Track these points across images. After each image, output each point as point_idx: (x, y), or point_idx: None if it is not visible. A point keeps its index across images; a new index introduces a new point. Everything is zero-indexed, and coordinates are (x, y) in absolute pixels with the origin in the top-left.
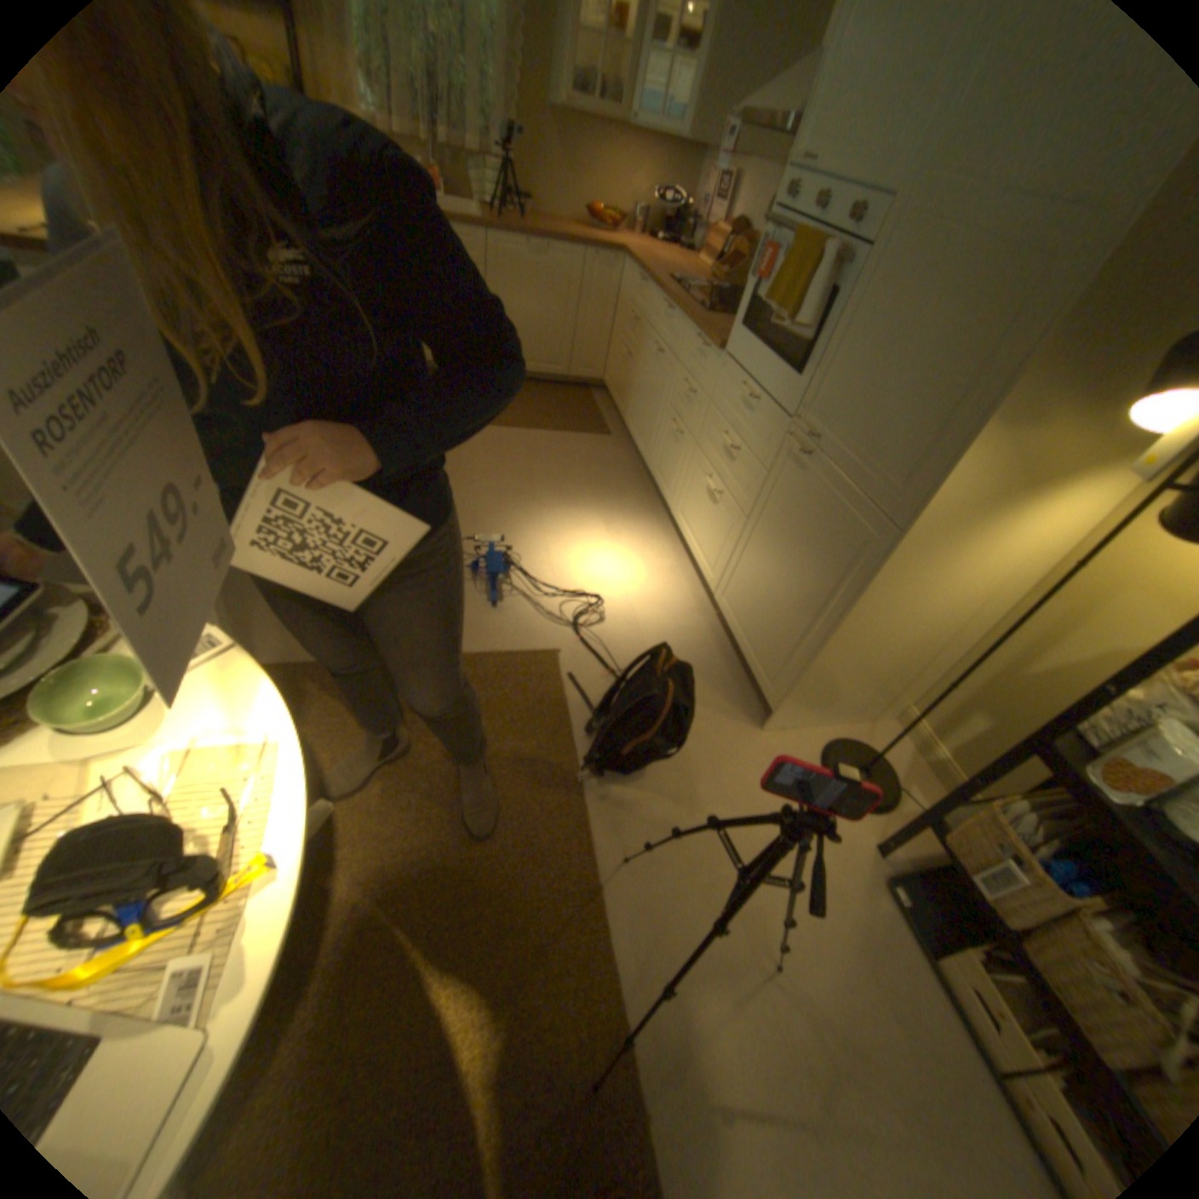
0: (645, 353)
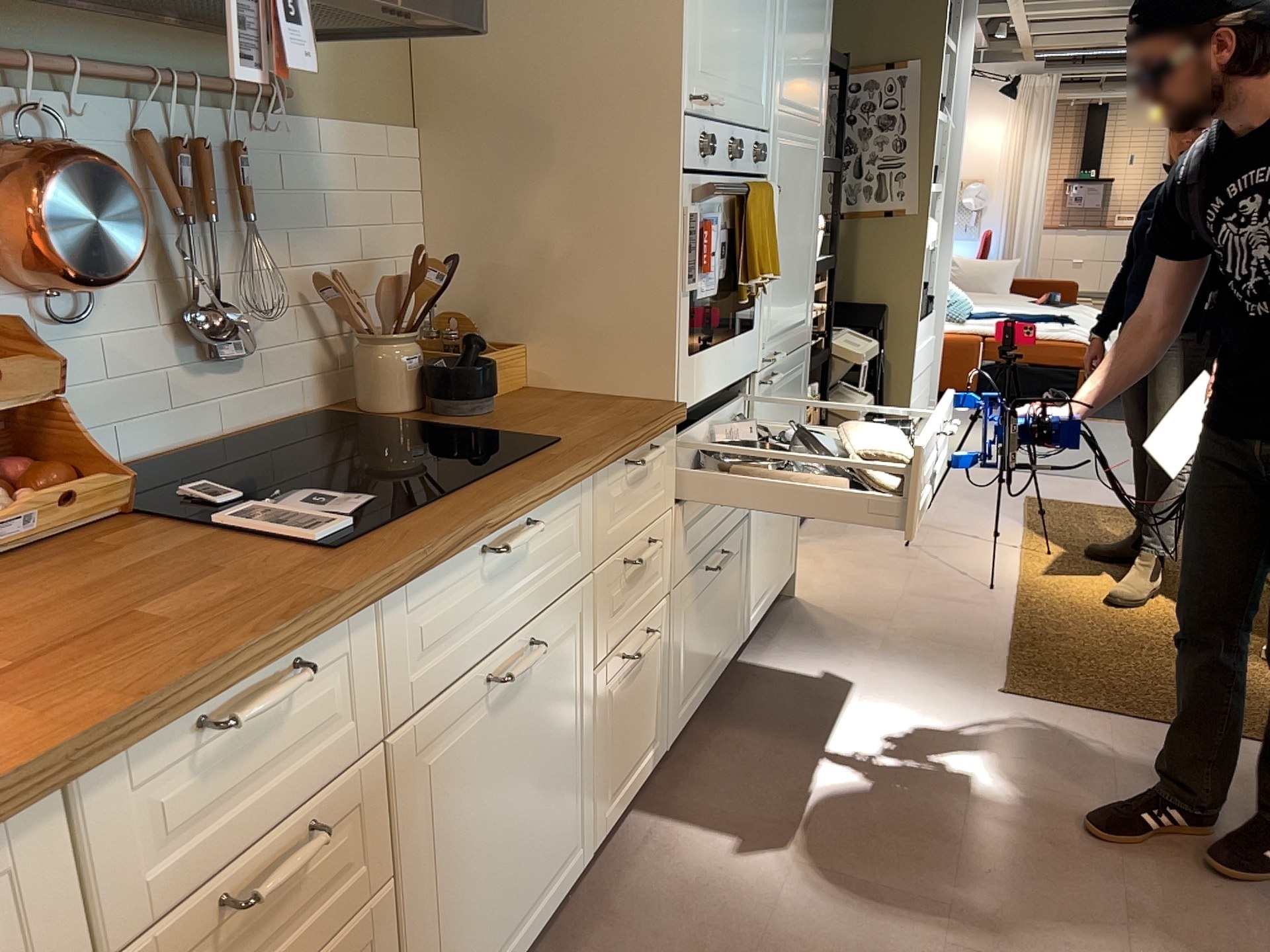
0: (445, 772)
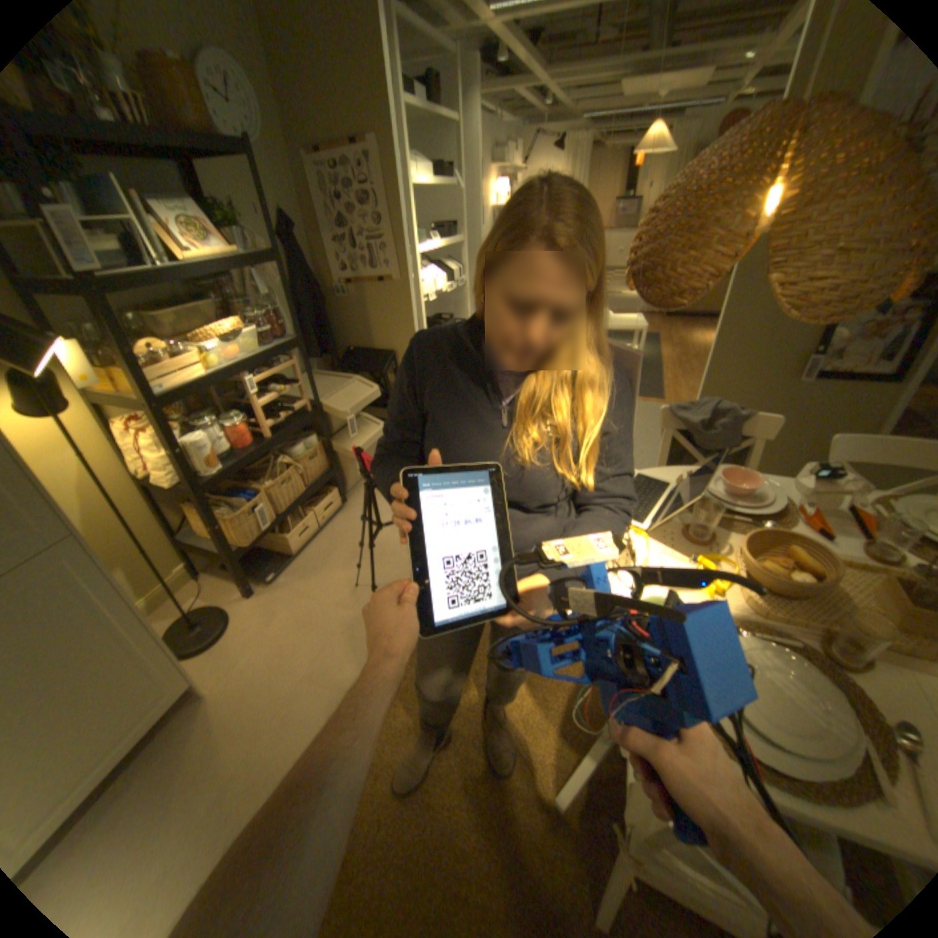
0: None
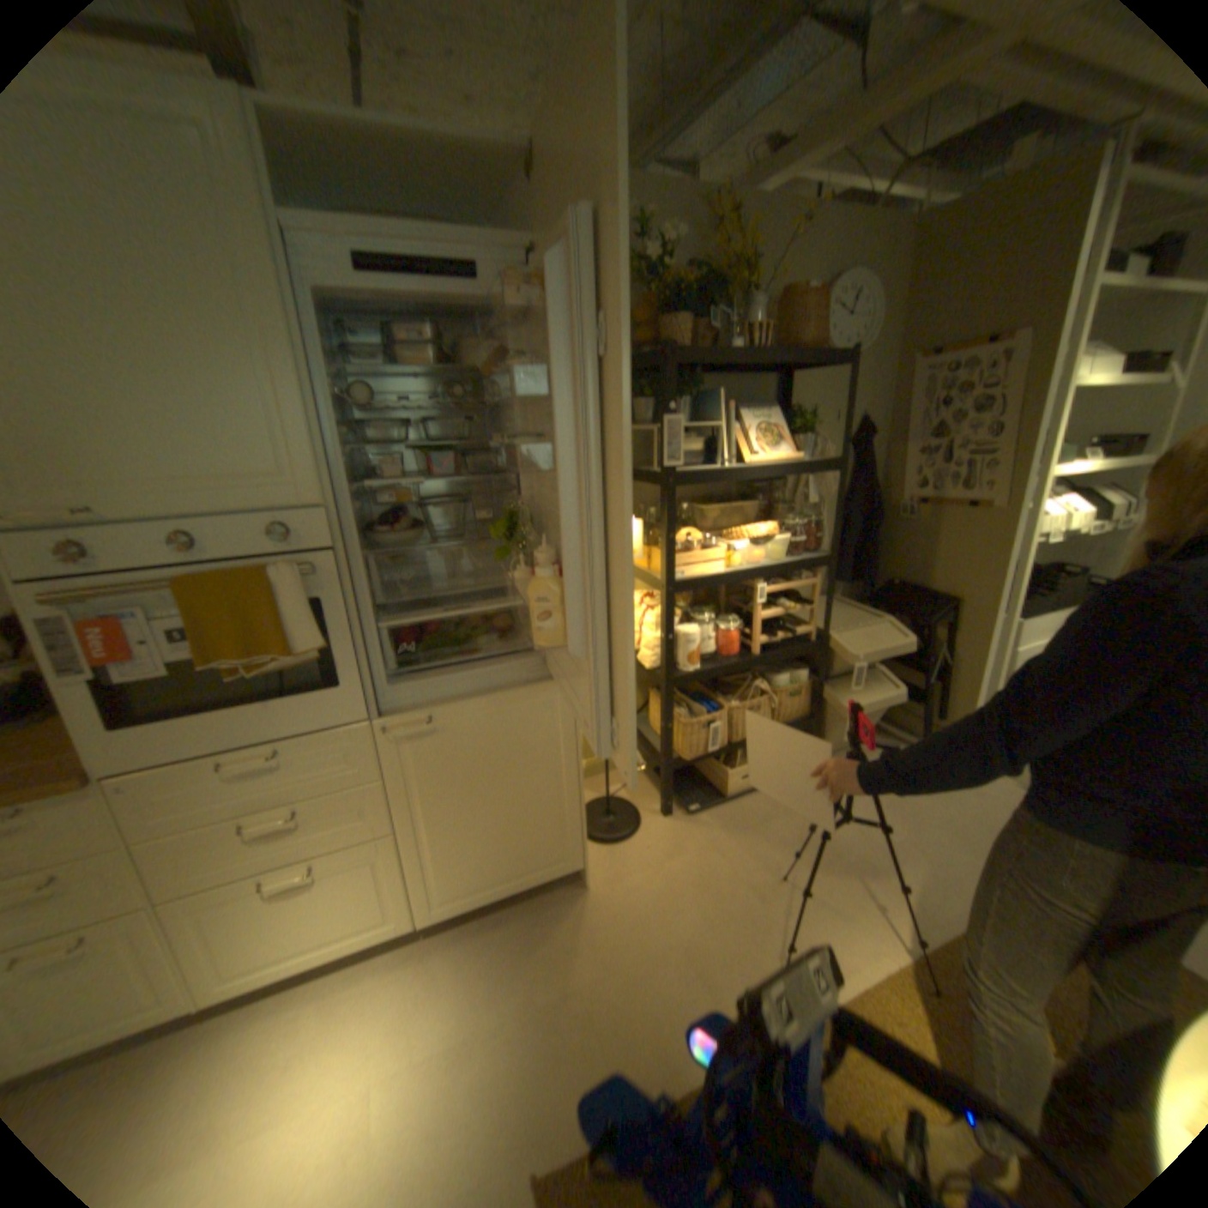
0: None
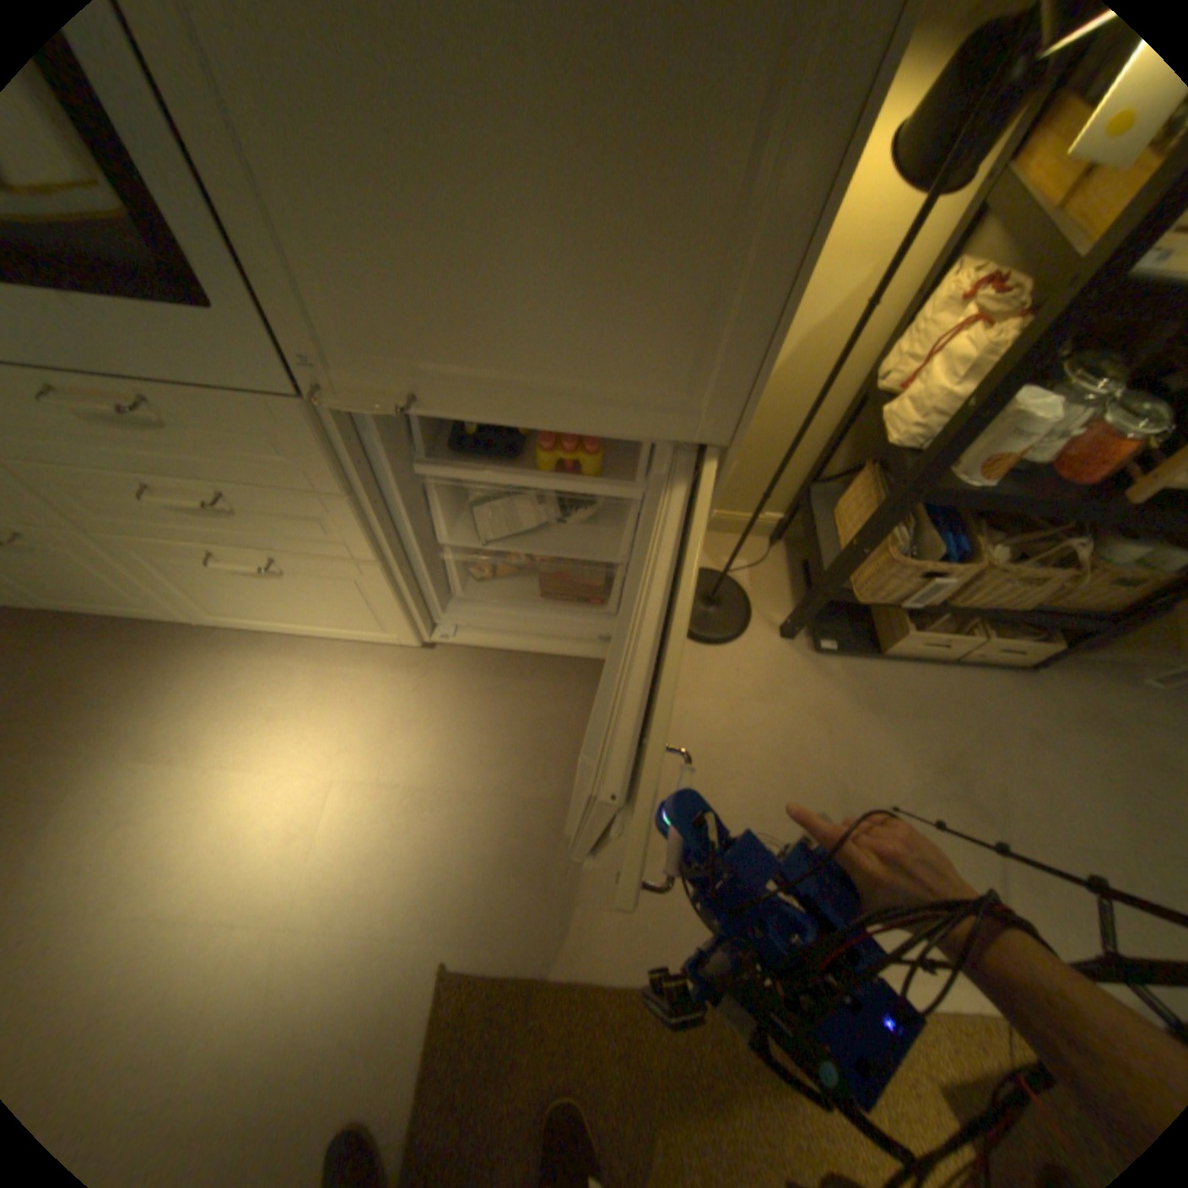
0: None
